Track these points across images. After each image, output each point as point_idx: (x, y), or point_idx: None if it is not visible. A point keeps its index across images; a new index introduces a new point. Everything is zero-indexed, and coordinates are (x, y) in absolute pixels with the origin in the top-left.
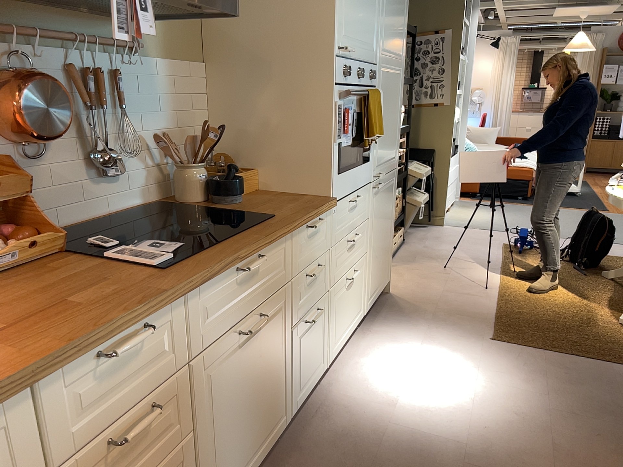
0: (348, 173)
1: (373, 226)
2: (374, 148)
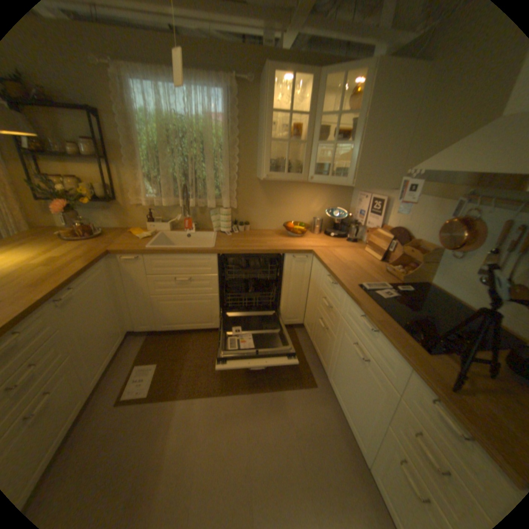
0: None
1: None
2: None
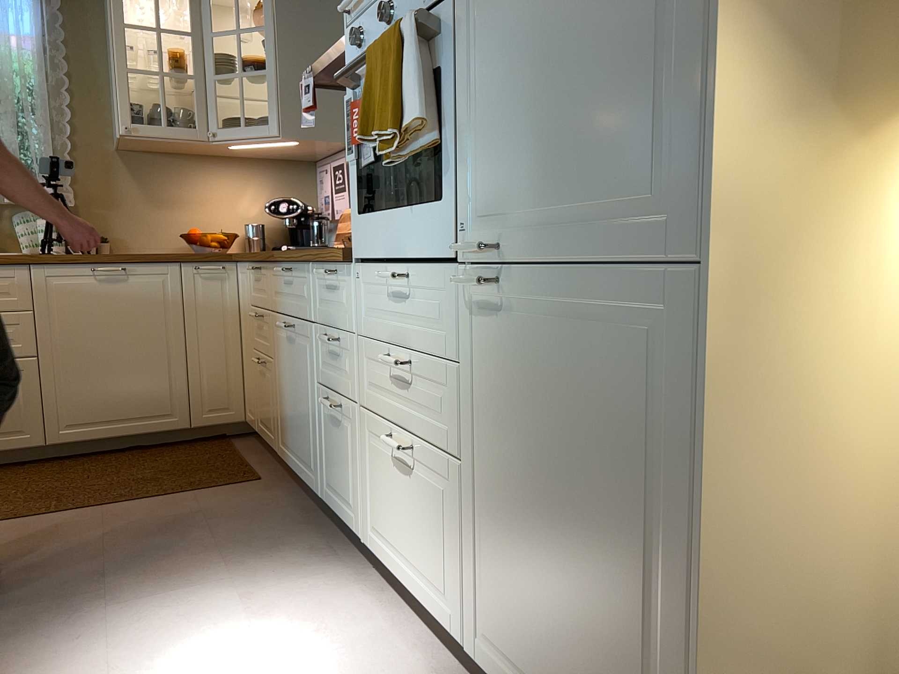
0: (377, 216)
1: (484, 411)
2: (462, 166)
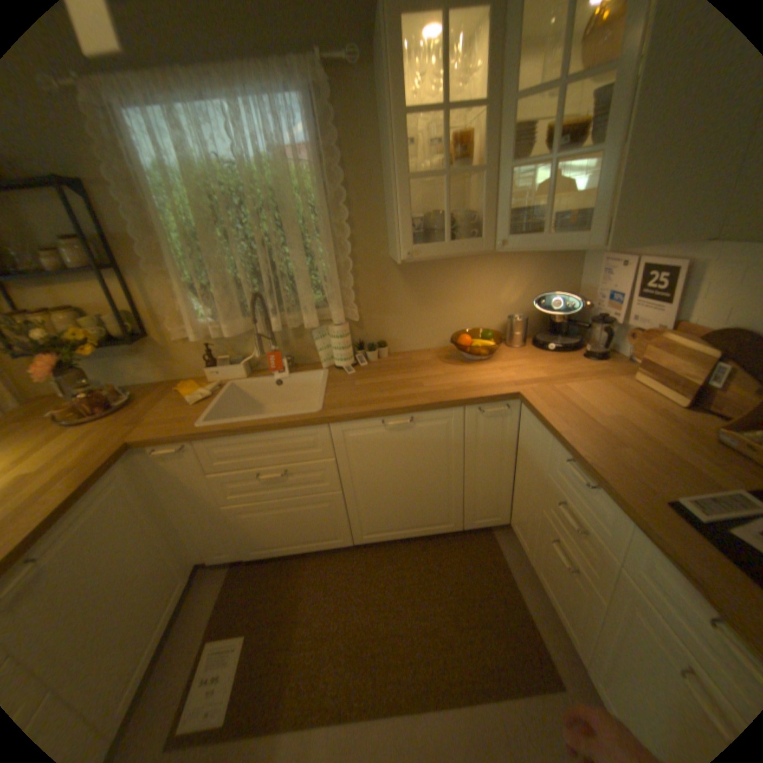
0: None
1: None
2: None
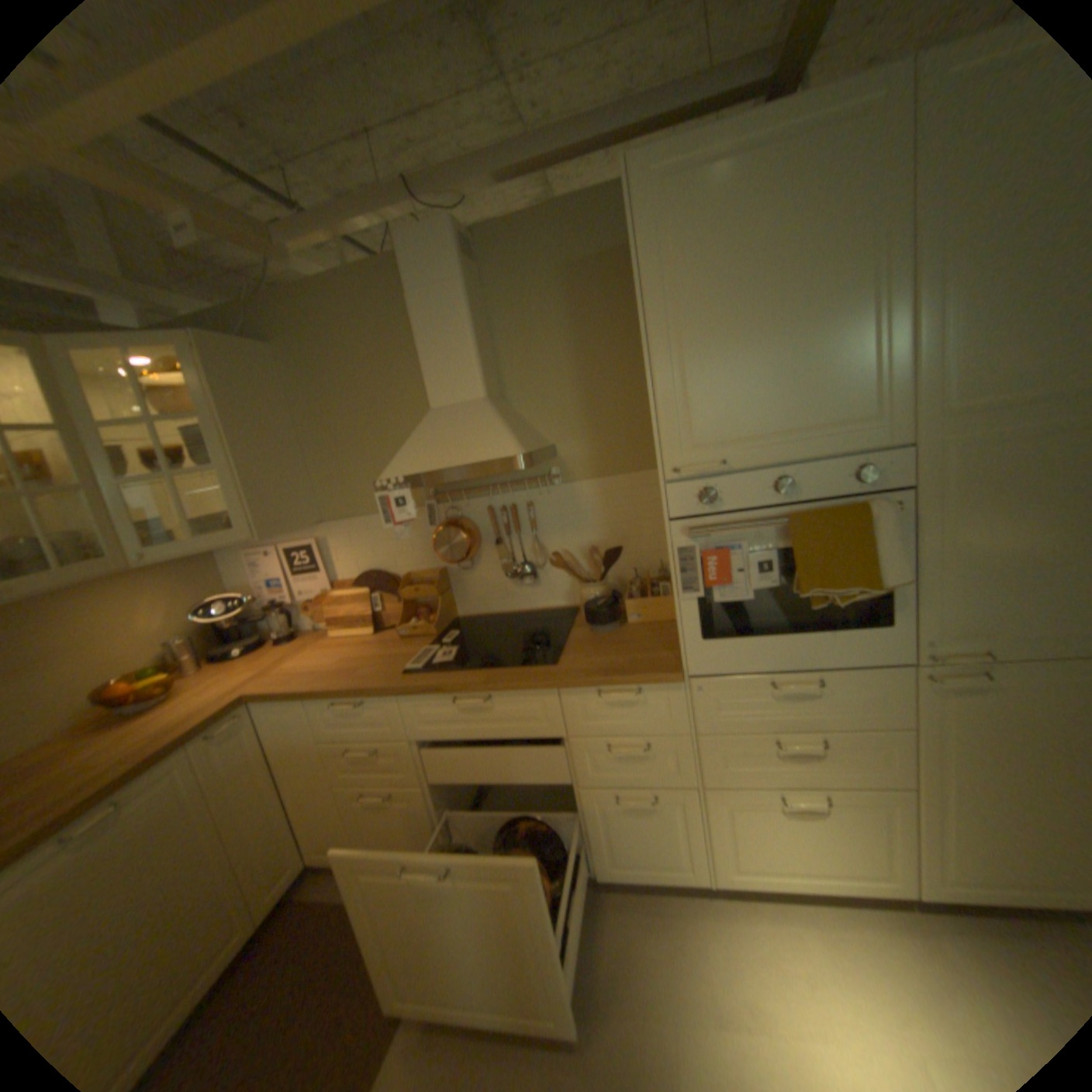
0: (749, 641)
1: (949, 752)
2: (919, 604)
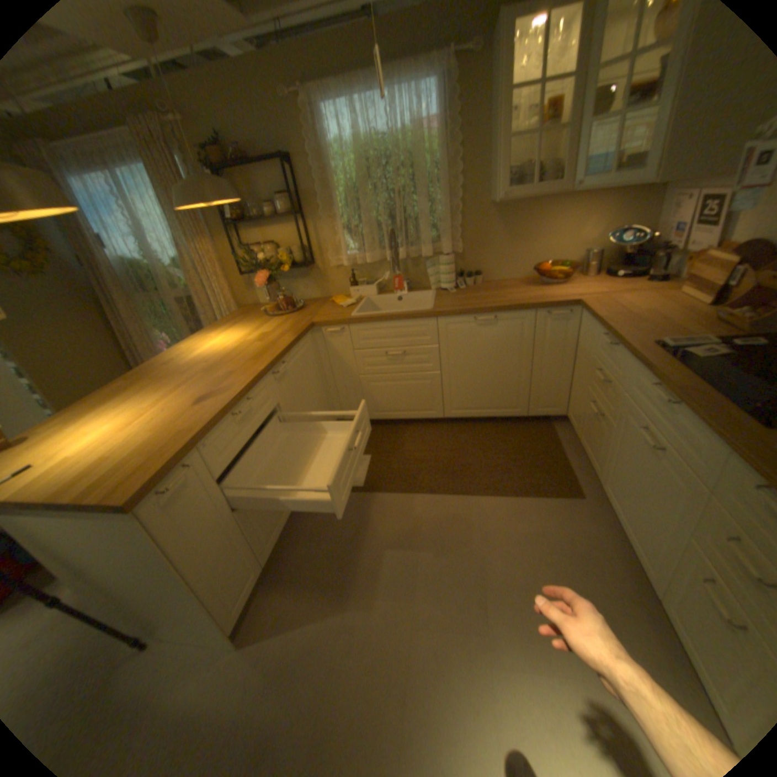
0: None
1: None
2: None
